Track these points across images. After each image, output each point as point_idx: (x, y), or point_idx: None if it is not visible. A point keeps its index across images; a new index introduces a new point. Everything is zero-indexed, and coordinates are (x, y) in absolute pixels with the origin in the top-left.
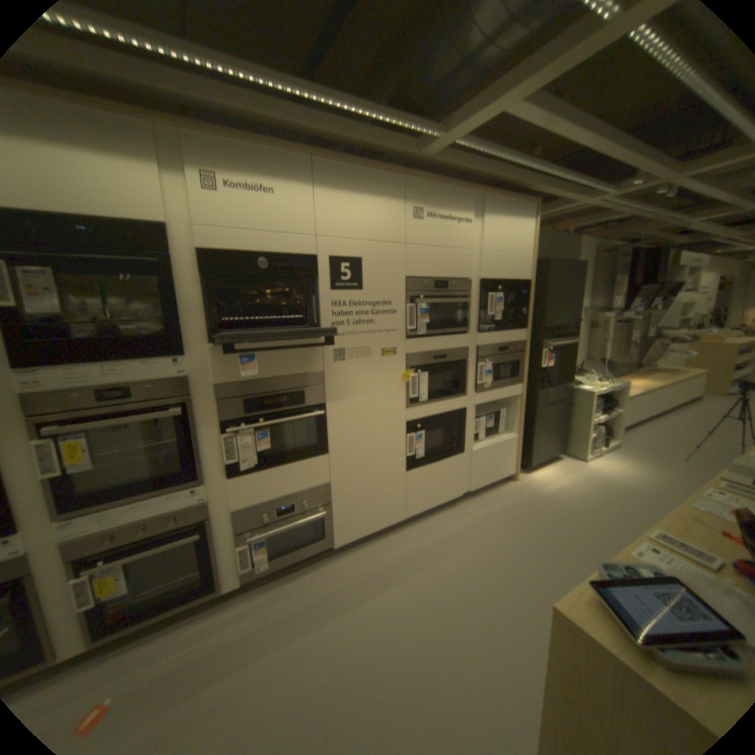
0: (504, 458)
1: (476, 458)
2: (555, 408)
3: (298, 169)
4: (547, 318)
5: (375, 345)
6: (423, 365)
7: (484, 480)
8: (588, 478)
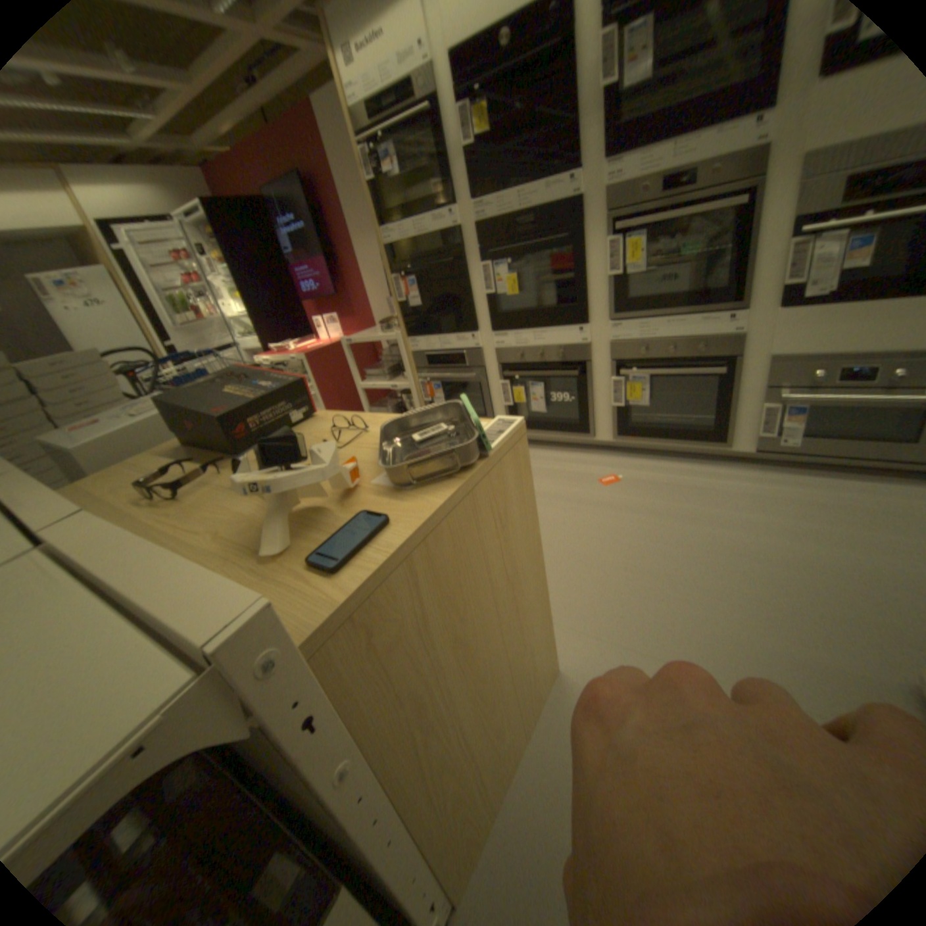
0: None
1: None
2: None
3: None
4: None
5: None
6: None
7: None
8: None
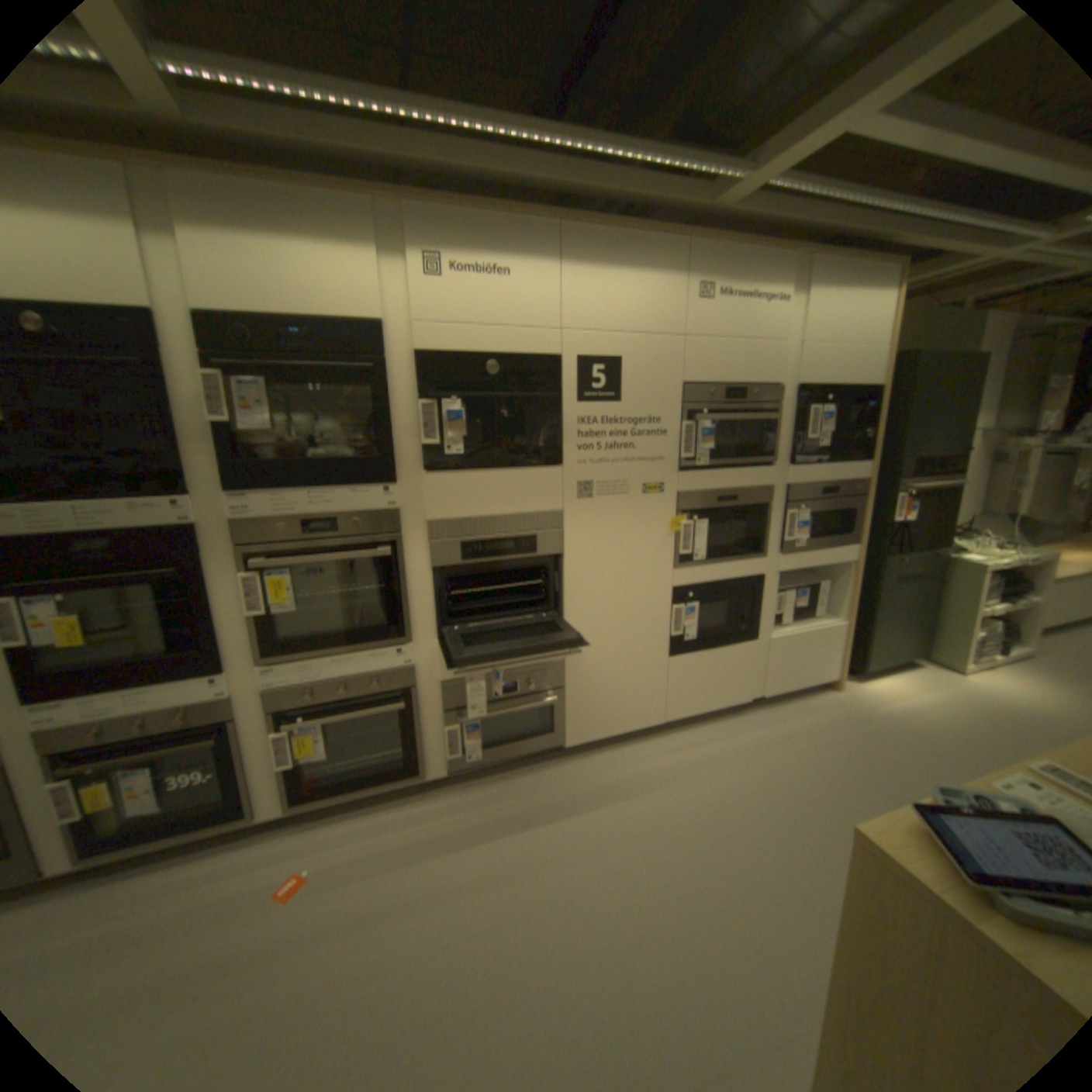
0: (822, 654)
1: (776, 650)
2: (915, 586)
3: (542, 241)
4: (910, 445)
5: (634, 479)
6: (702, 509)
7: (787, 684)
8: (965, 700)
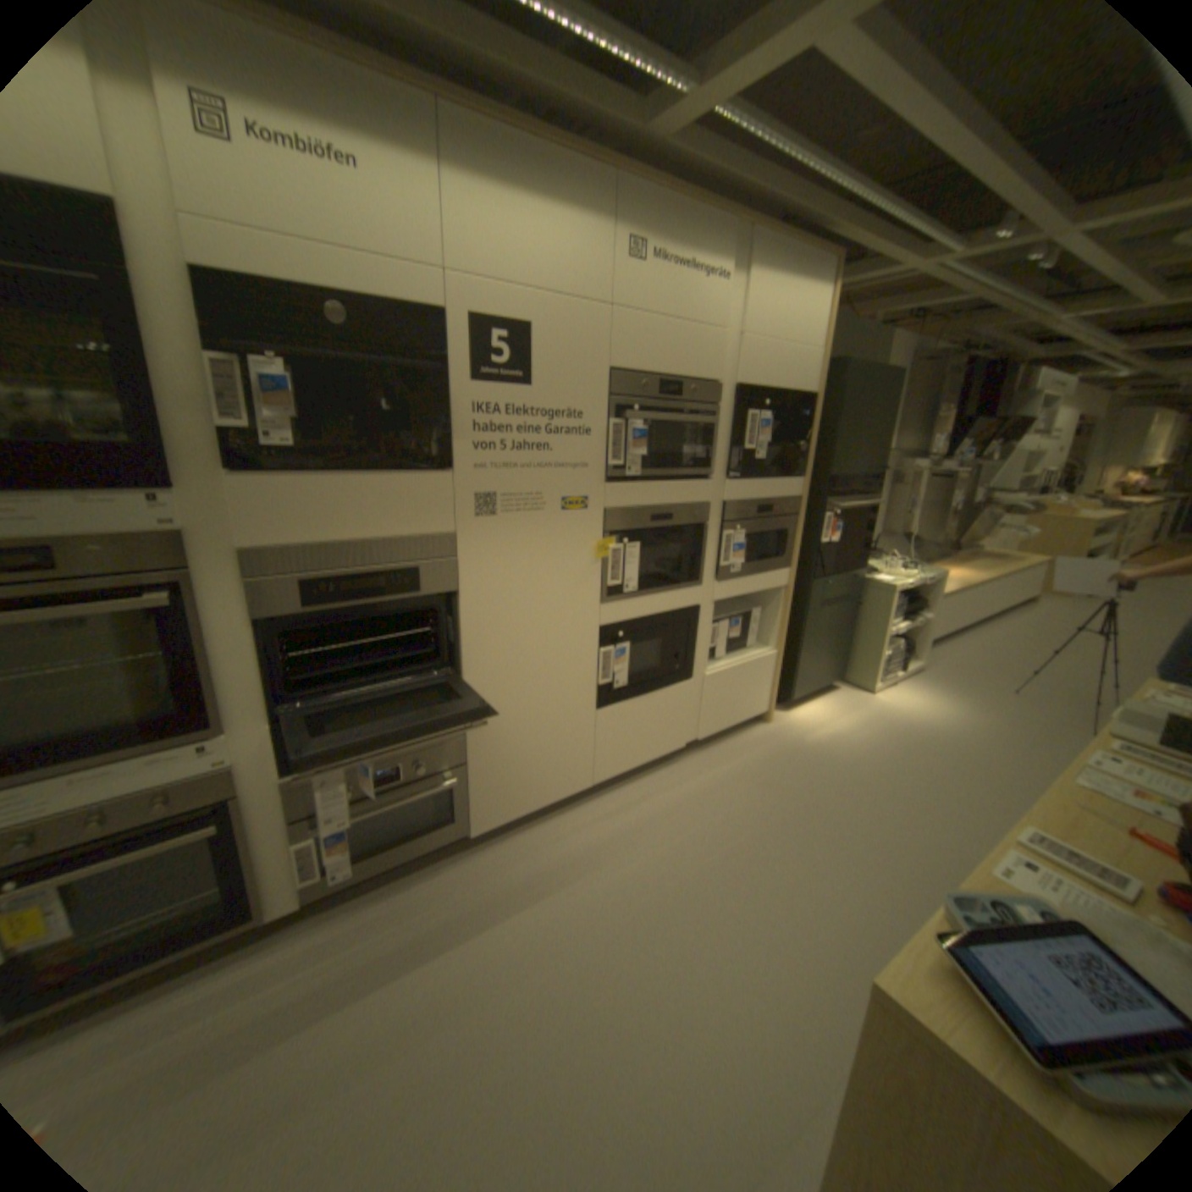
0: (753, 687)
1: (710, 687)
2: (835, 609)
3: (408, 124)
4: (837, 462)
5: (551, 491)
6: (633, 530)
7: (720, 723)
8: (876, 720)
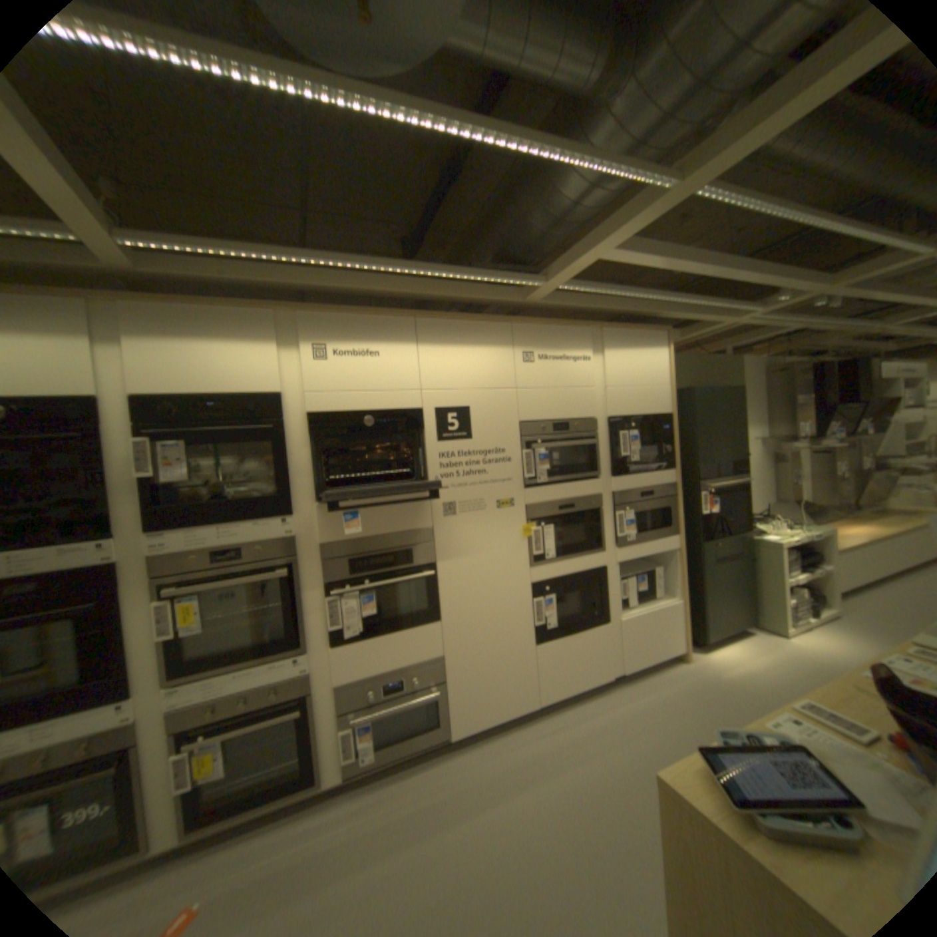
0: (667, 631)
1: (627, 631)
2: (731, 565)
3: (401, 331)
4: (701, 455)
5: (489, 497)
6: (546, 516)
7: (642, 661)
8: (791, 661)
